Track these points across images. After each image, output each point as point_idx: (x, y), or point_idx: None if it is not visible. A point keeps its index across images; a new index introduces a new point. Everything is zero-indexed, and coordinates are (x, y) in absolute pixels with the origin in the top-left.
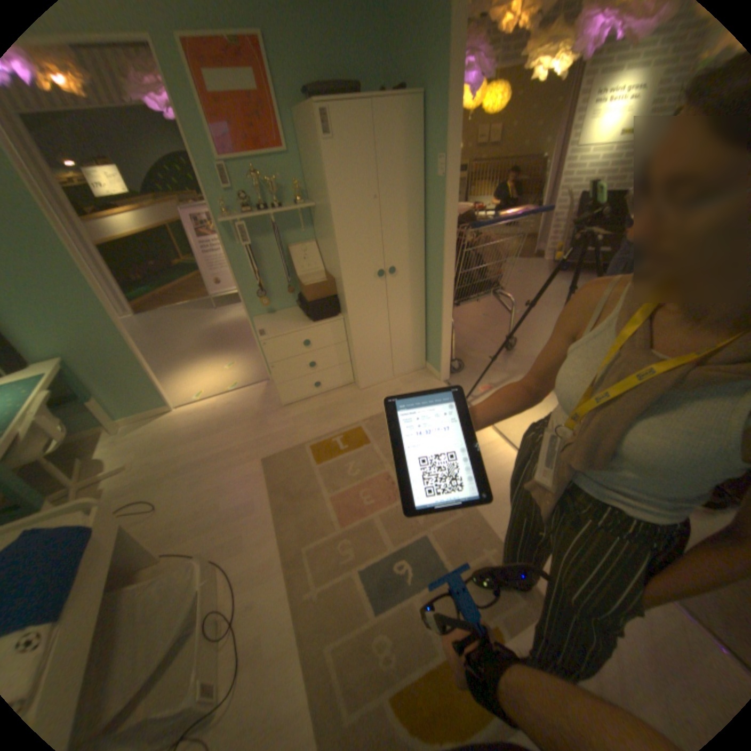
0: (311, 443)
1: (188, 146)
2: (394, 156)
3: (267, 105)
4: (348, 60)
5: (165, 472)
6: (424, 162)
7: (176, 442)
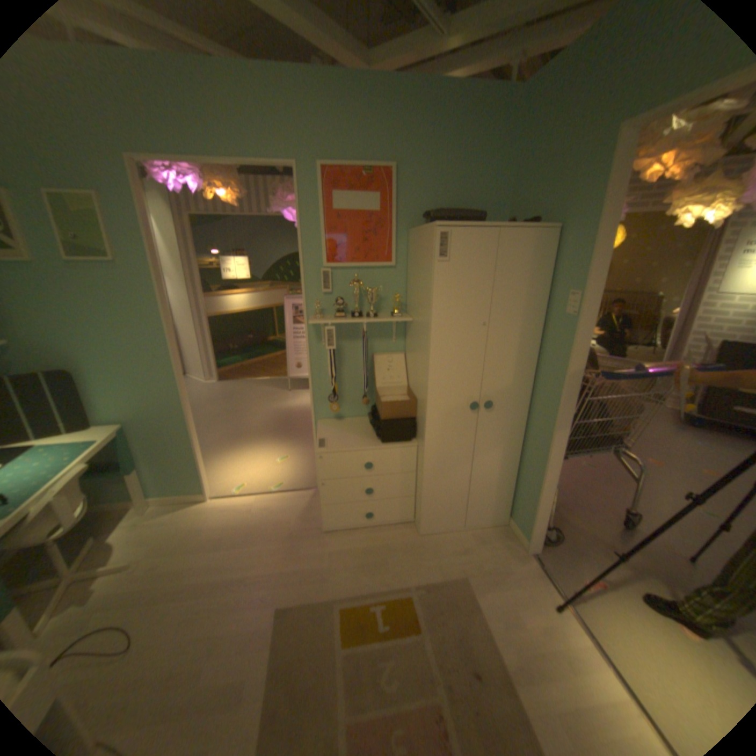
0: (343, 605)
1: (302, 252)
2: (516, 285)
3: (387, 224)
4: (477, 193)
5: (165, 591)
6: (550, 295)
7: (193, 548)
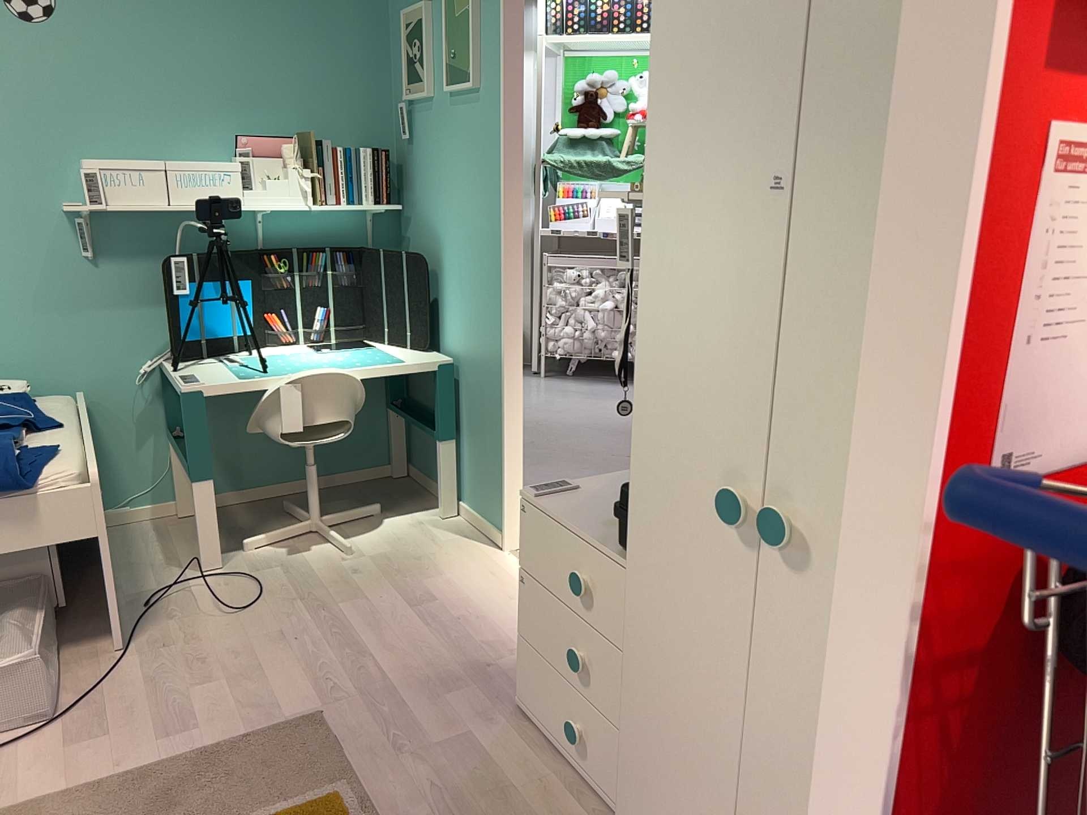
0: (349, 794)
1: None
2: None
3: None
4: None
5: (326, 596)
6: None
7: (407, 583)
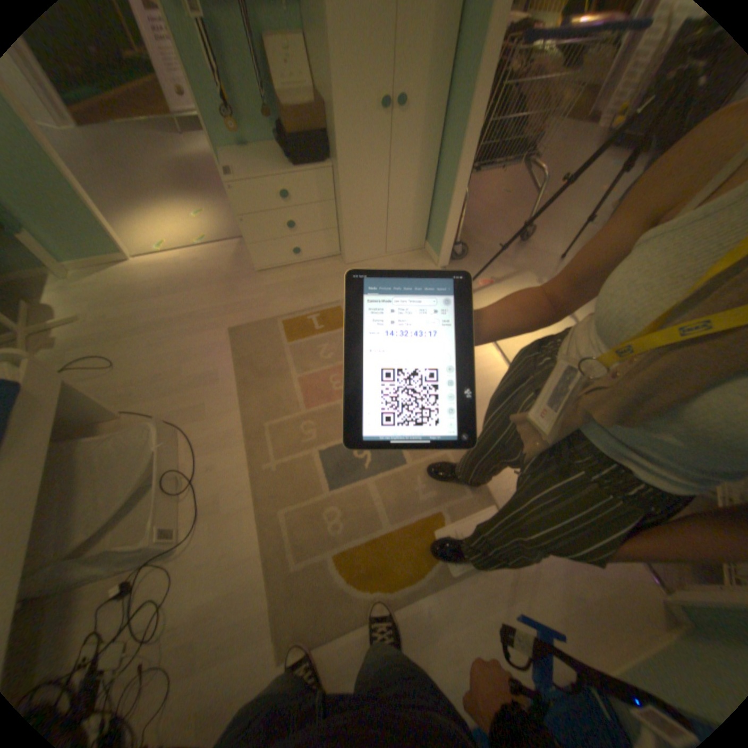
0: (283, 318)
1: None
2: None
3: None
4: None
5: (122, 329)
6: None
7: (133, 297)
